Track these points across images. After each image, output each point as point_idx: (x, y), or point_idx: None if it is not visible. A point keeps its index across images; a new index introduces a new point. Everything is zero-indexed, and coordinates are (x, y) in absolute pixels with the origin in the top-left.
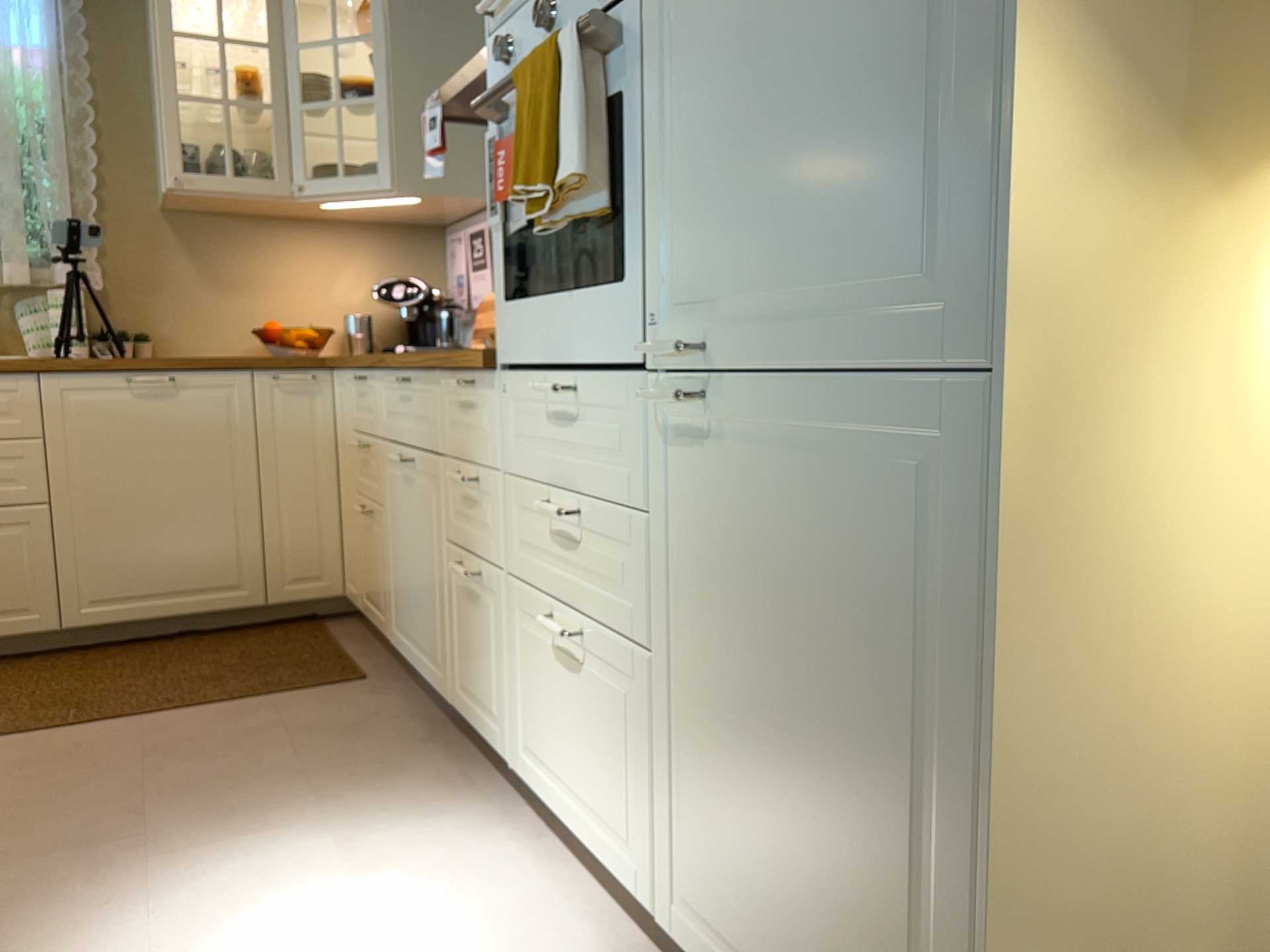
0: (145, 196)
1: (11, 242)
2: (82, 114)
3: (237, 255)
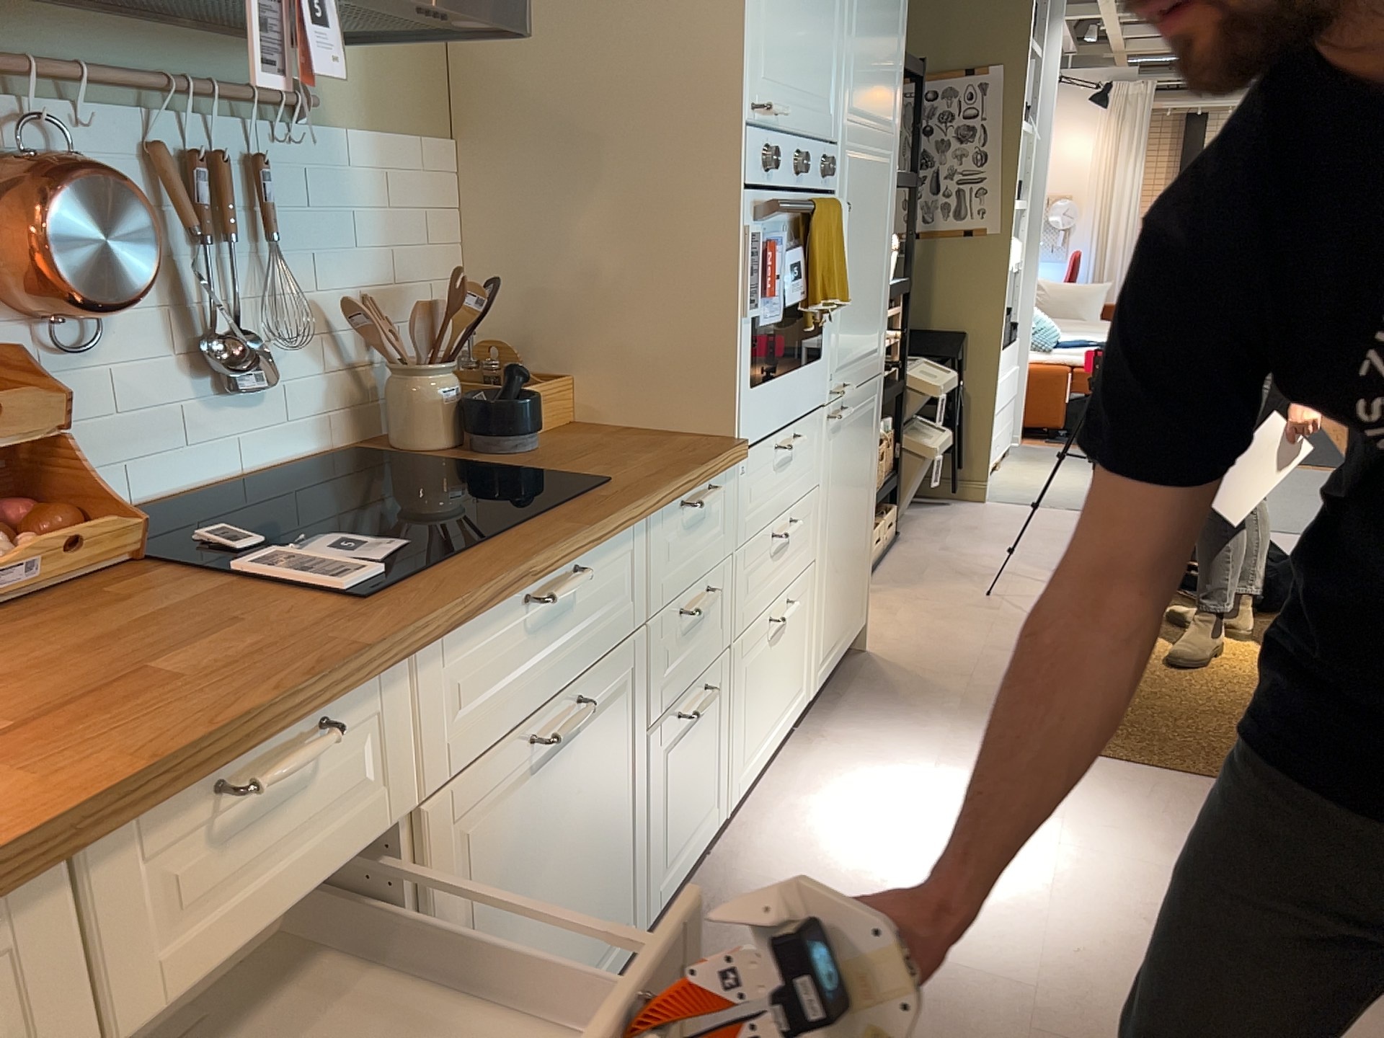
0: None
1: None
2: None
3: None
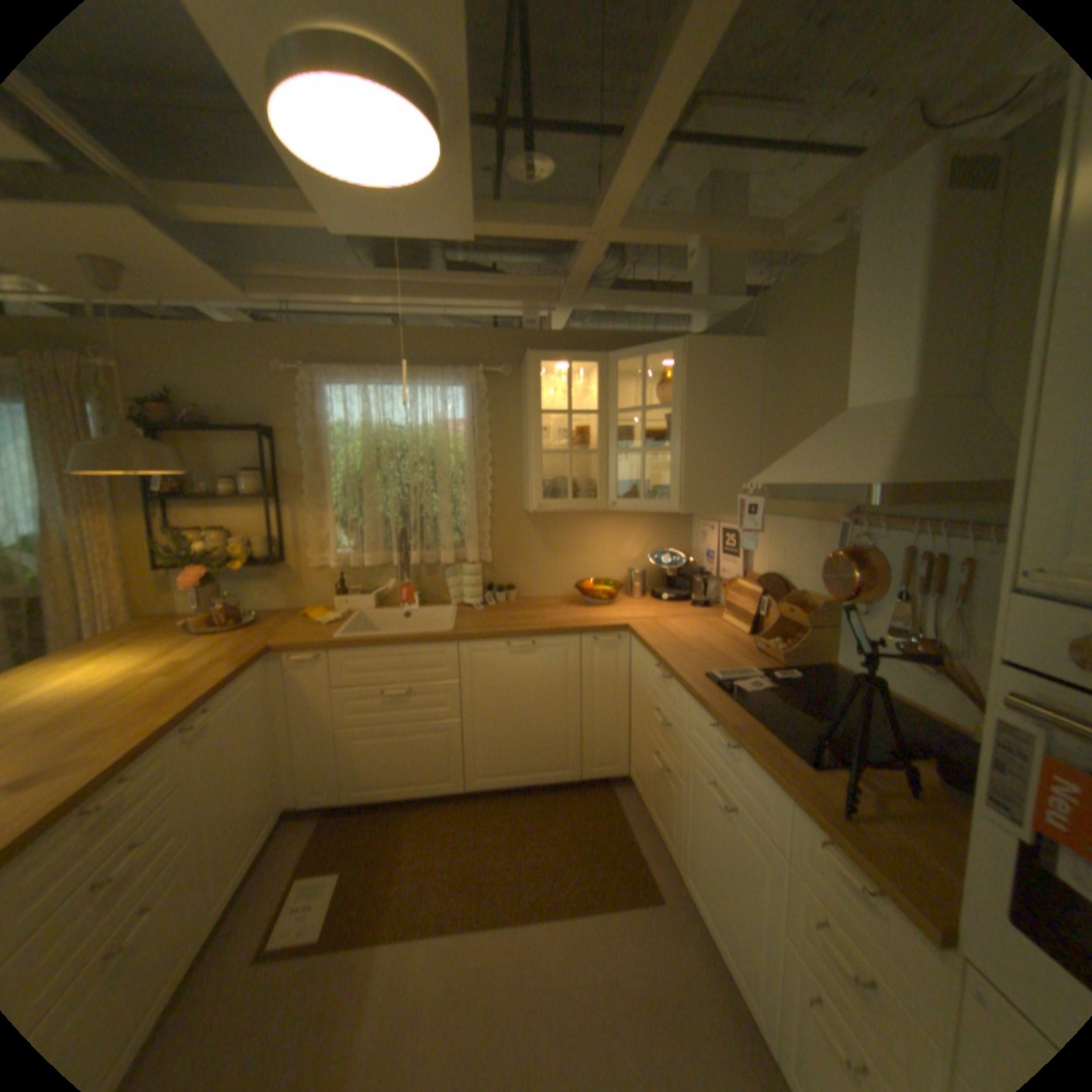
0: (517, 501)
1: (446, 539)
2: (485, 458)
3: (566, 533)
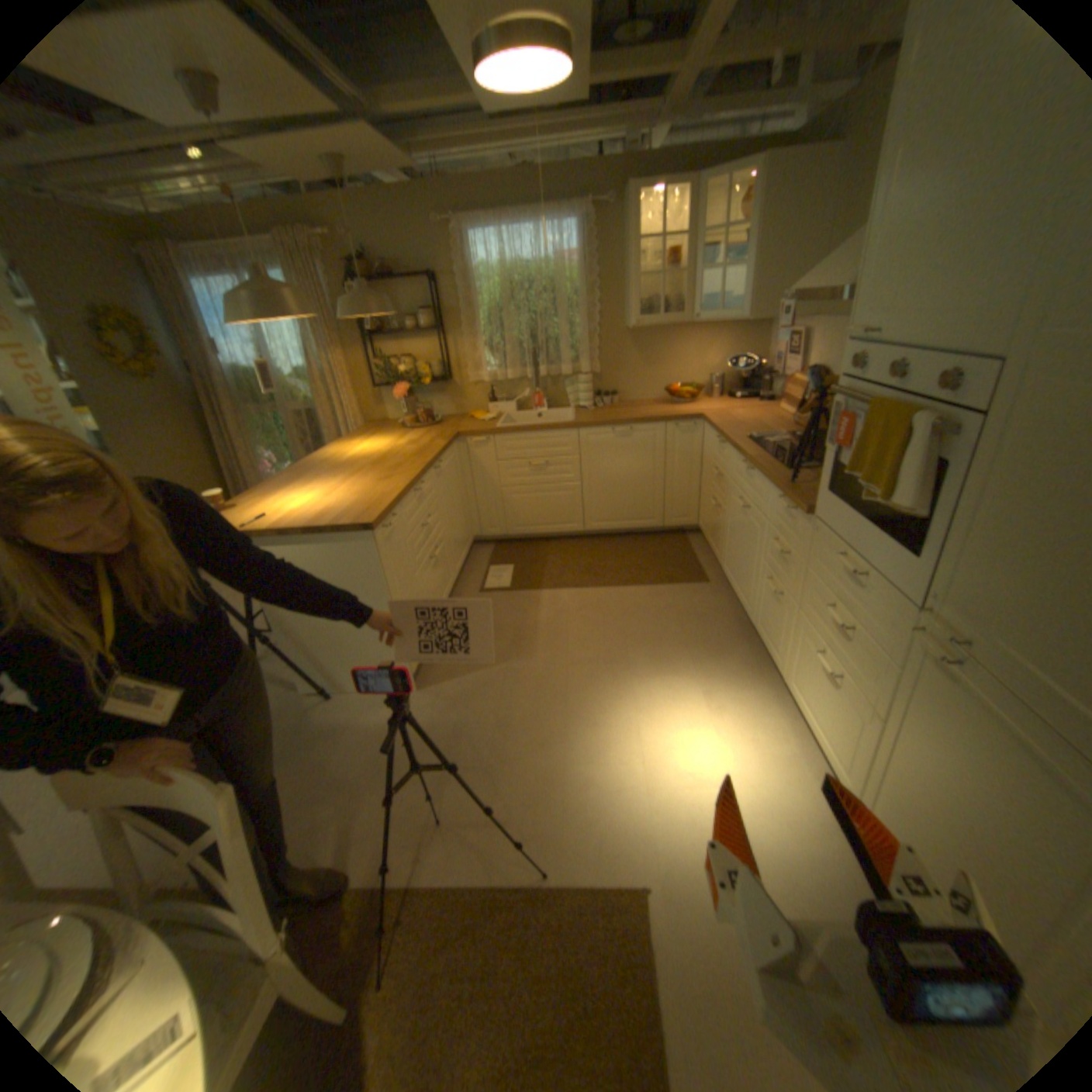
0: (618, 321)
1: (563, 356)
2: (593, 285)
3: (658, 346)
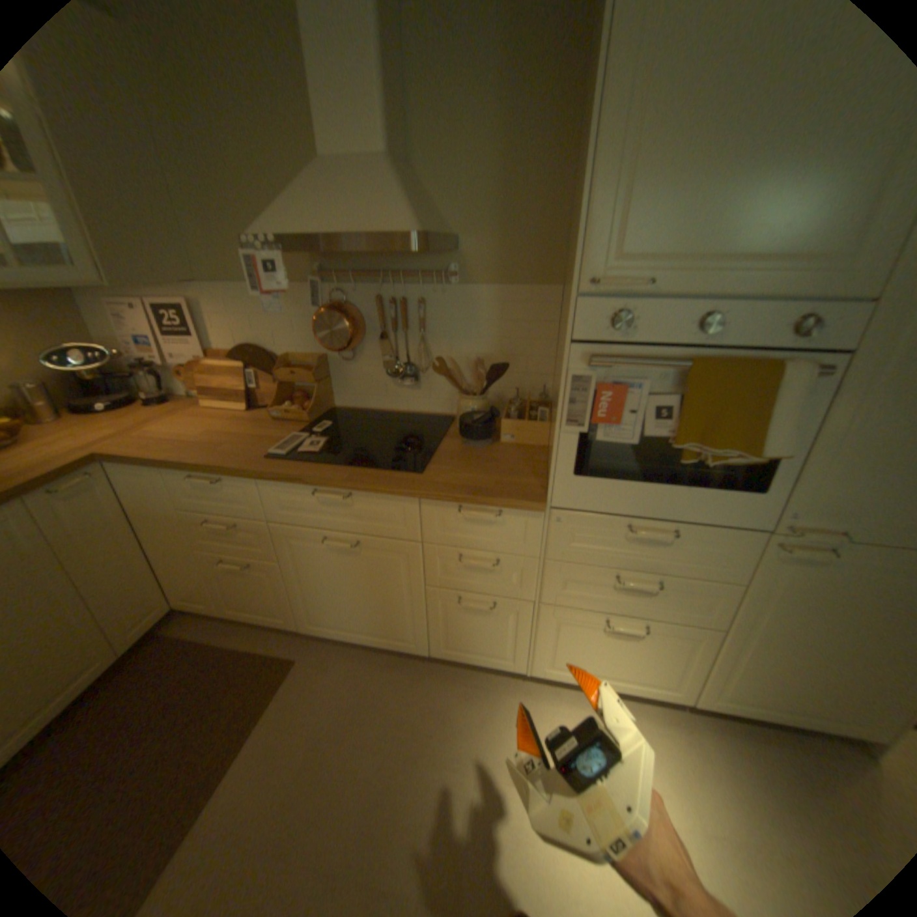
0: None
1: None
2: None
3: None
